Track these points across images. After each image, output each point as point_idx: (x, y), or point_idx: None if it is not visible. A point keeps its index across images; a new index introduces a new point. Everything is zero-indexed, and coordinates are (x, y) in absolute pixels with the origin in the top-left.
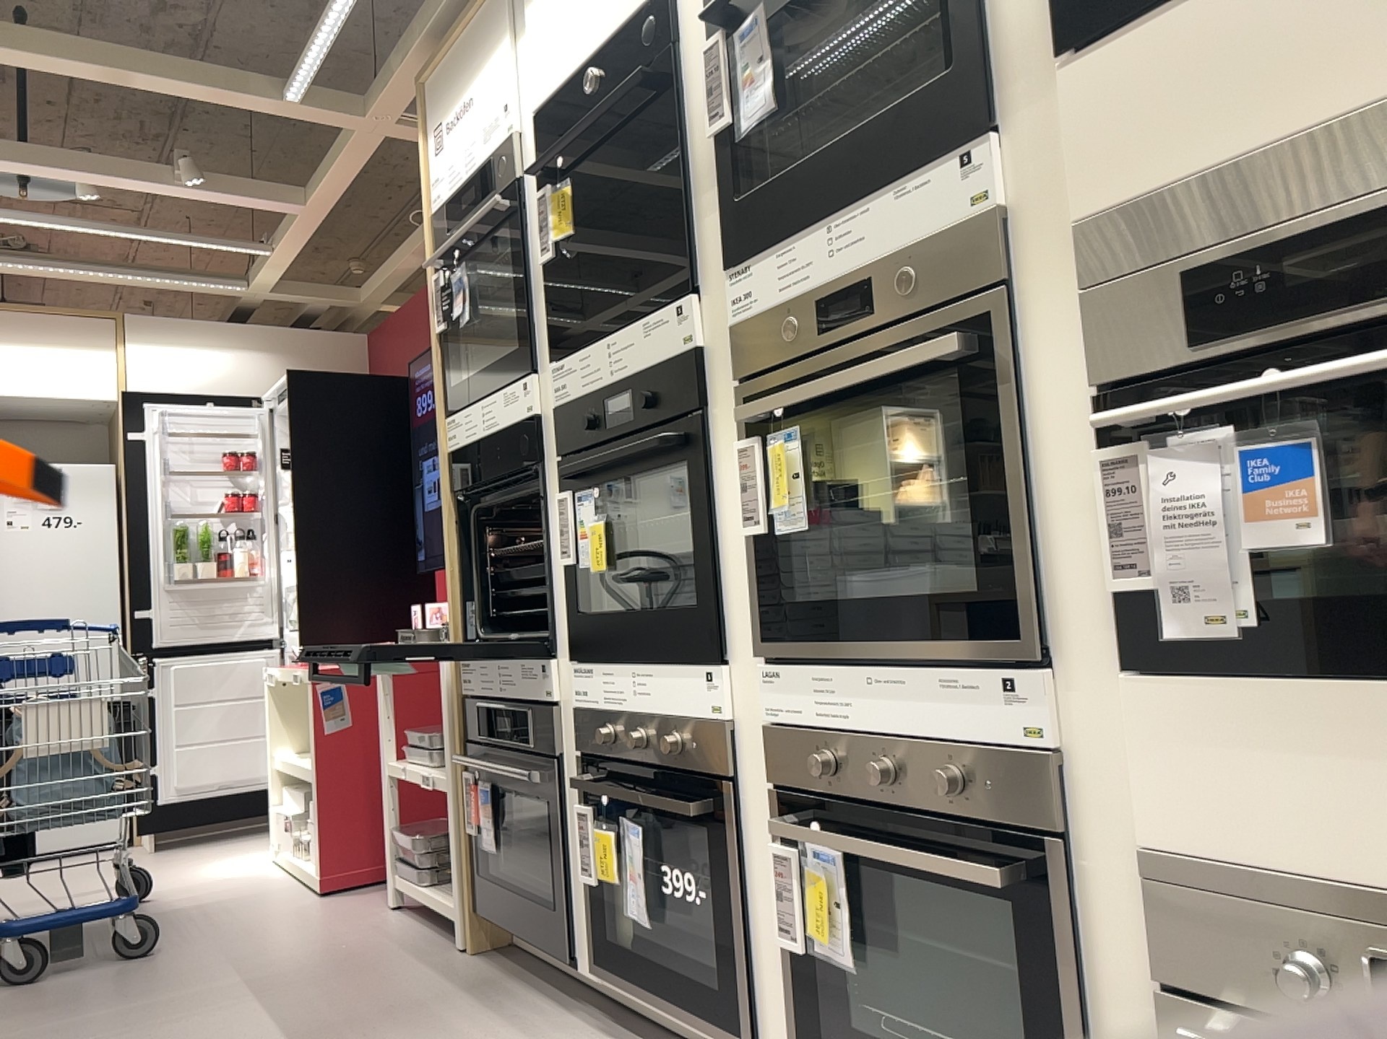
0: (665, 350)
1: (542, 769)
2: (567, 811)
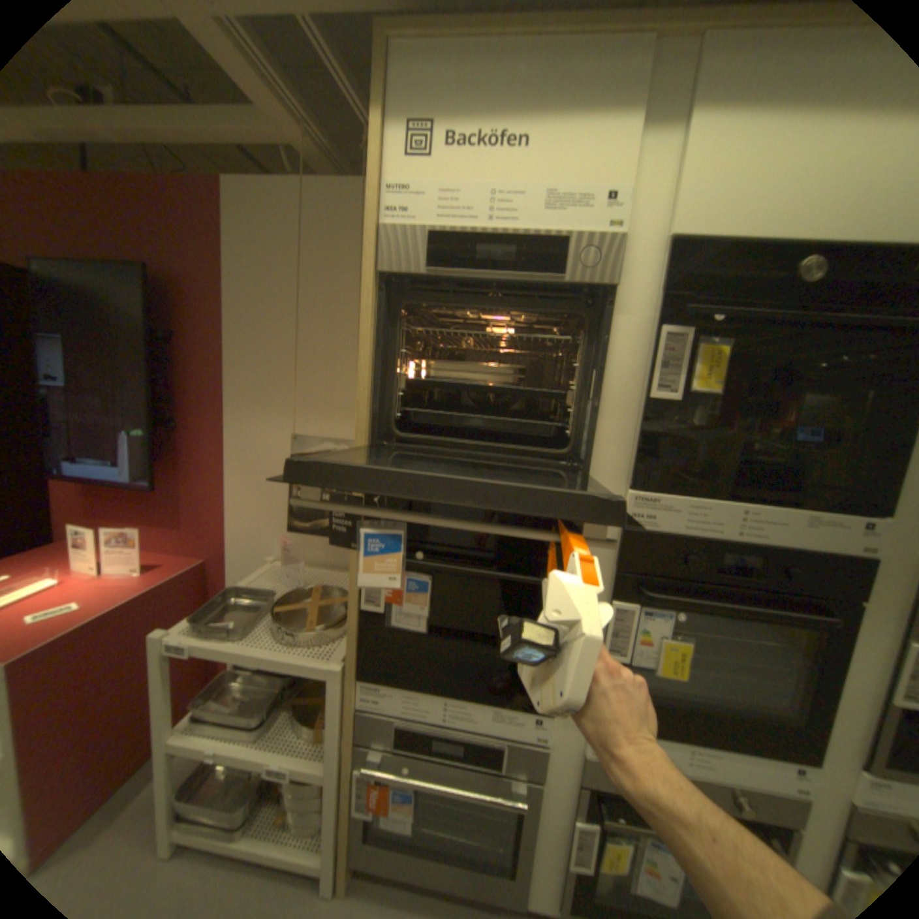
0: (838, 547)
1: (525, 793)
2: (544, 816)
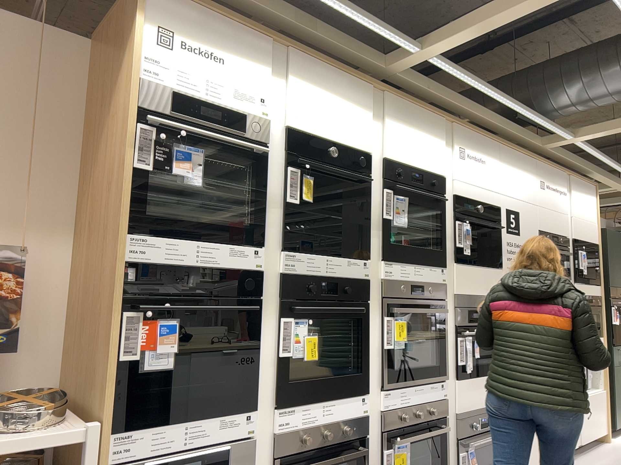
0: (355, 274)
1: None
2: None
